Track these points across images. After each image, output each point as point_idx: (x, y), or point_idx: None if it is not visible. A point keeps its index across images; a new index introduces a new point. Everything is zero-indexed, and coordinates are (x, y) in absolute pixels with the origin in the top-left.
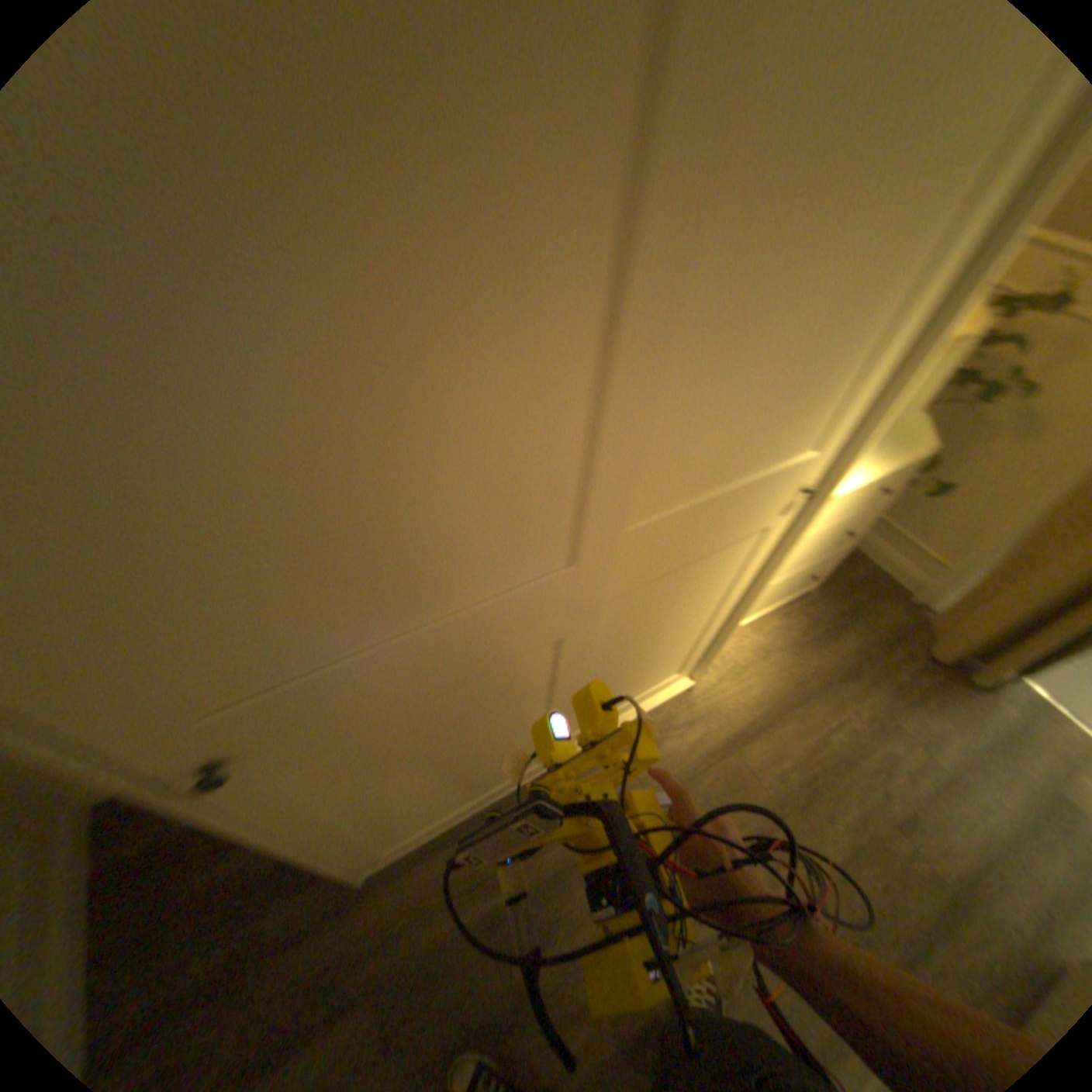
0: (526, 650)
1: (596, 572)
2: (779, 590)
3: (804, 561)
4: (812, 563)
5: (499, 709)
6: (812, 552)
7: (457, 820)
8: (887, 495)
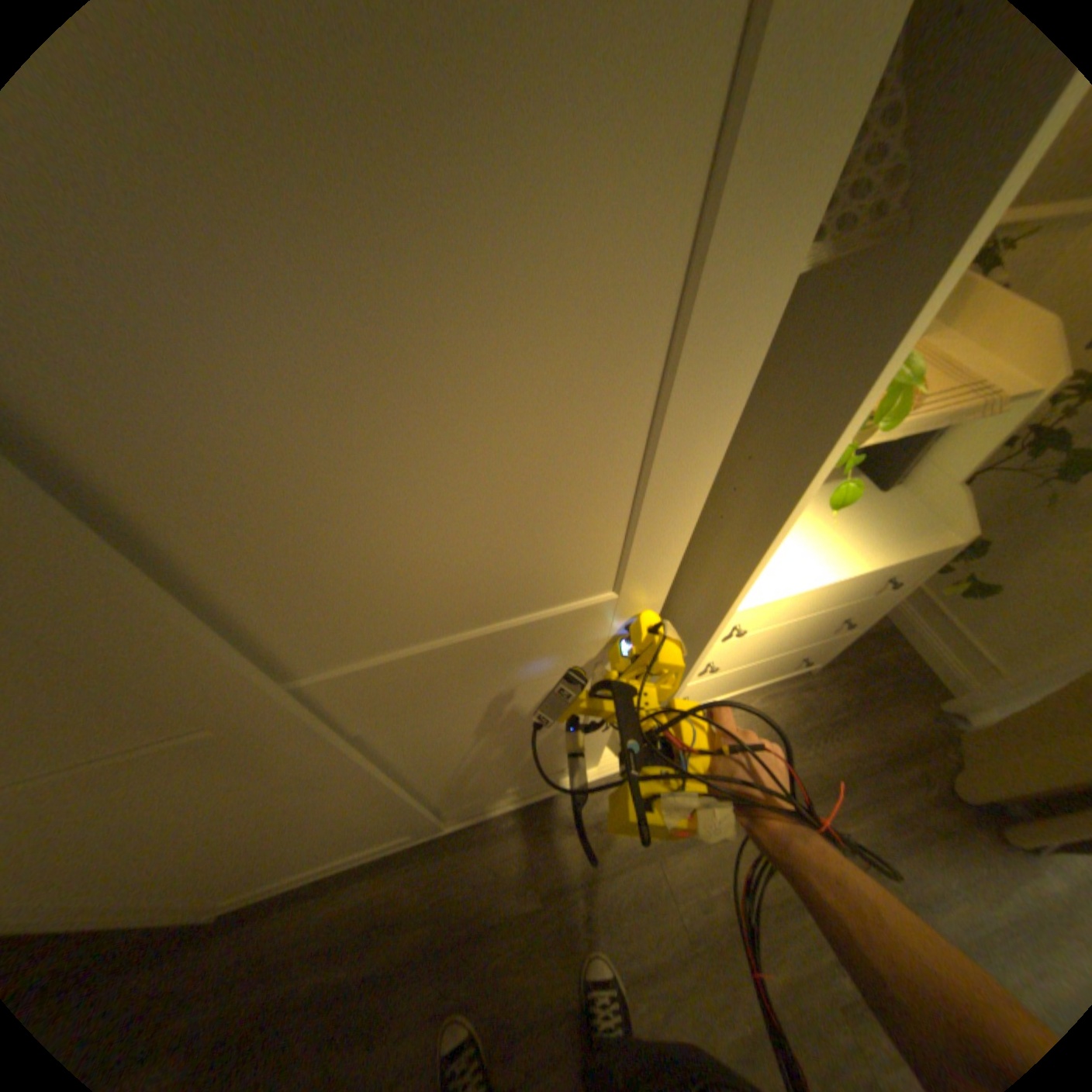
0: (235, 786)
1: (271, 729)
2: (753, 673)
3: (782, 649)
4: (797, 649)
5: (264, 819)
6: (790, 640)
7: (318, 876)
8: (893, 588)
